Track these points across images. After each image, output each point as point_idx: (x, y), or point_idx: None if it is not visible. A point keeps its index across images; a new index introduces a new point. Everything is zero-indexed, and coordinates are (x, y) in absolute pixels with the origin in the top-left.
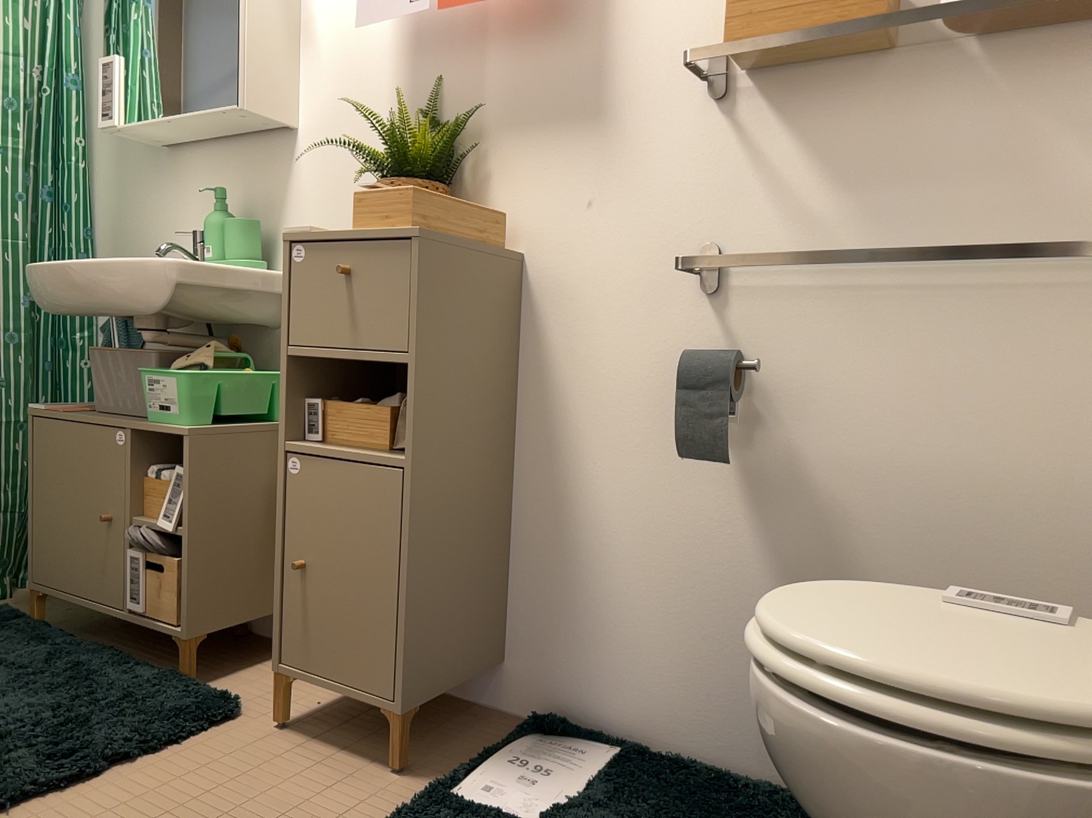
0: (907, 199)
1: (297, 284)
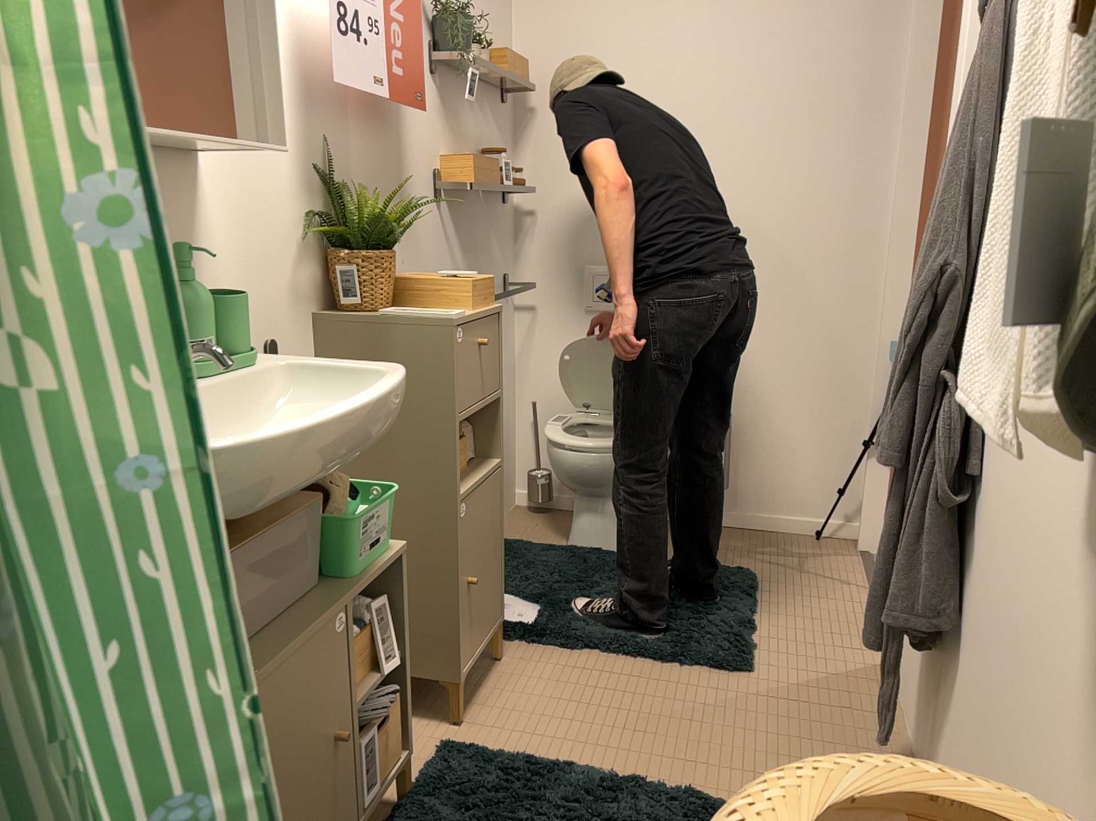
0: (476, 263)
1: (460, 361)
